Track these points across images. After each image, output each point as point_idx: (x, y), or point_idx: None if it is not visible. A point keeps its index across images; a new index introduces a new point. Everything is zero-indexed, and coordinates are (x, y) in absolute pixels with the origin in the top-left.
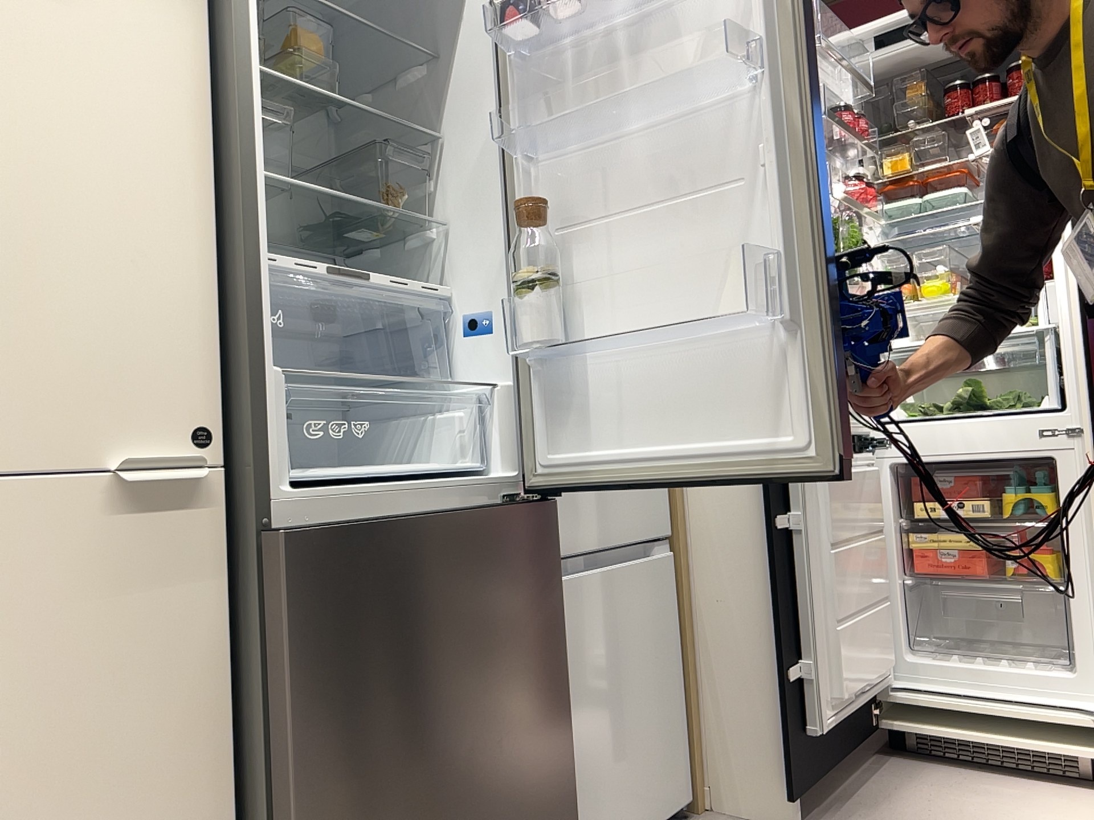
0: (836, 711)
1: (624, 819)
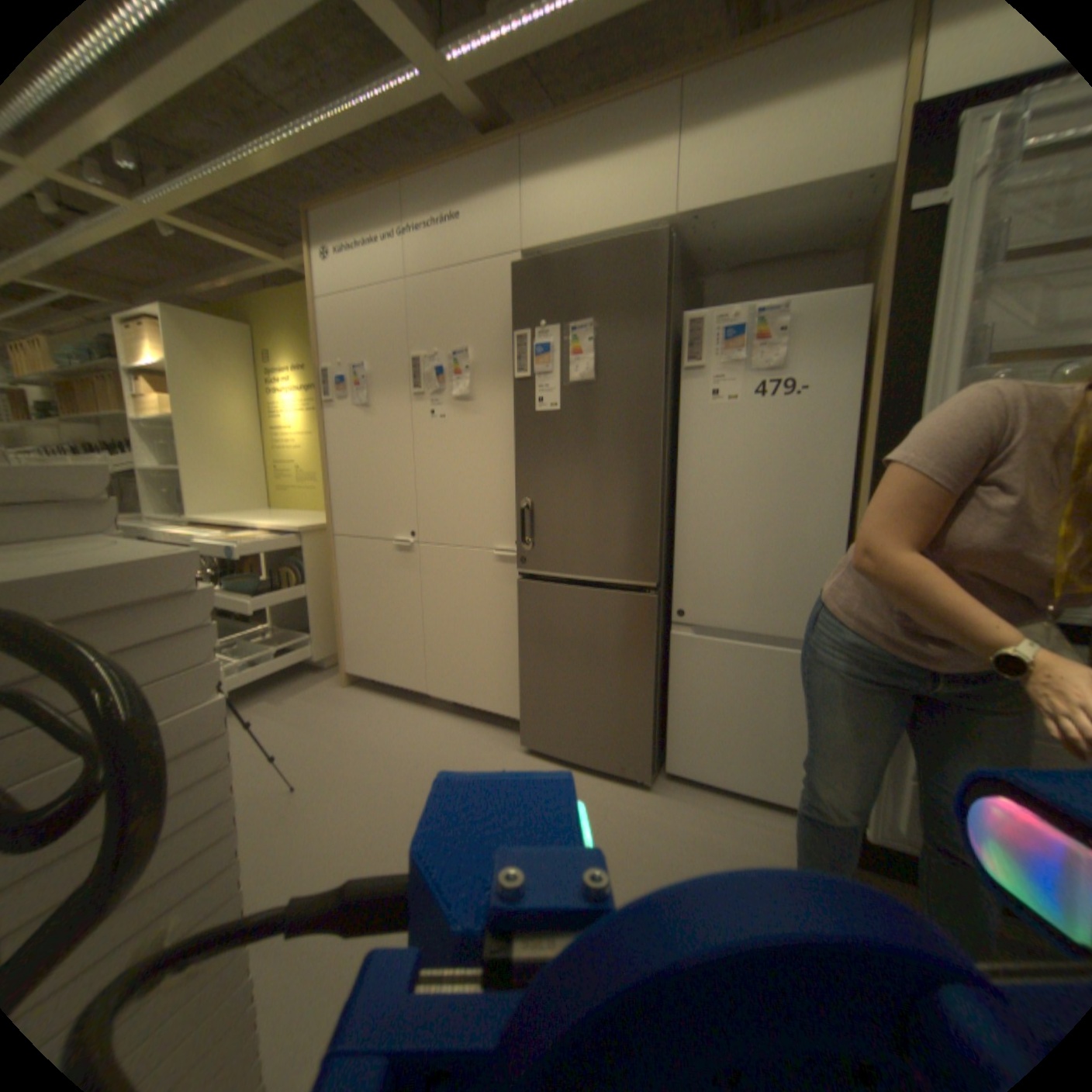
0: (905, 843)
1: (728, 775)
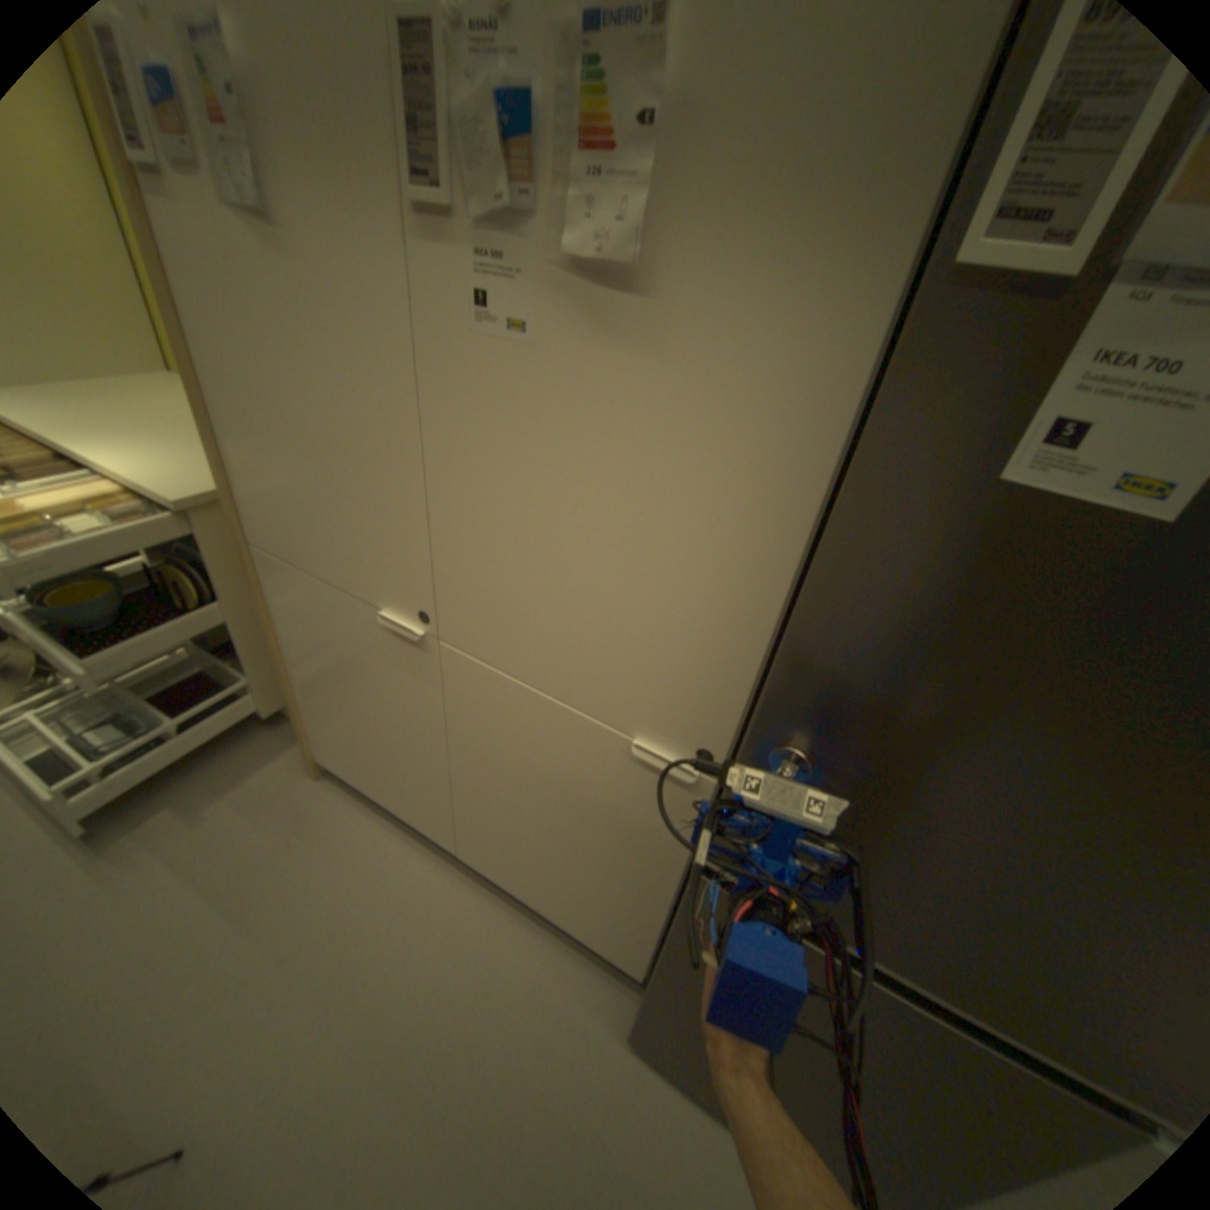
0: None
1: None
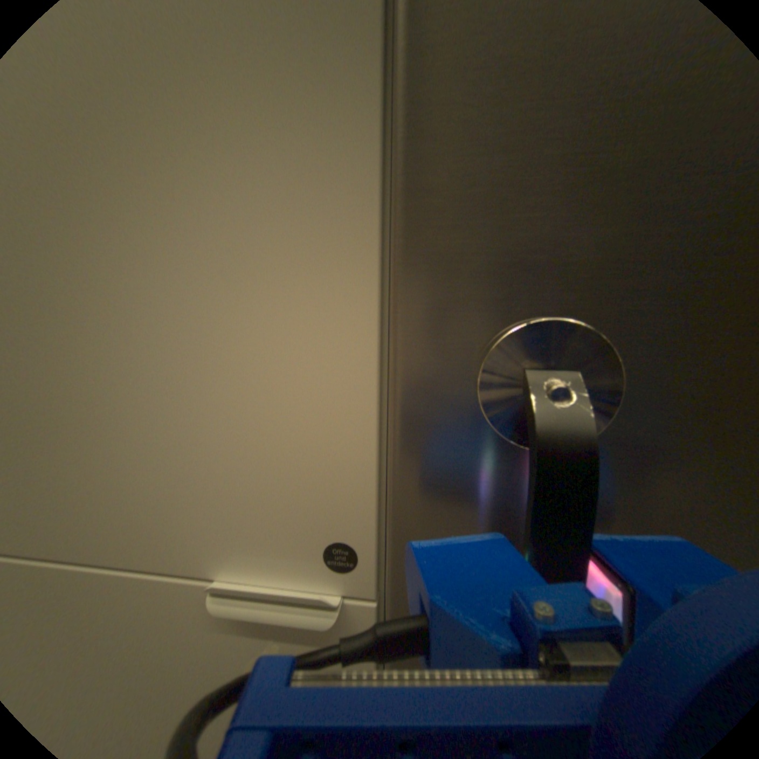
0: None
1: None
